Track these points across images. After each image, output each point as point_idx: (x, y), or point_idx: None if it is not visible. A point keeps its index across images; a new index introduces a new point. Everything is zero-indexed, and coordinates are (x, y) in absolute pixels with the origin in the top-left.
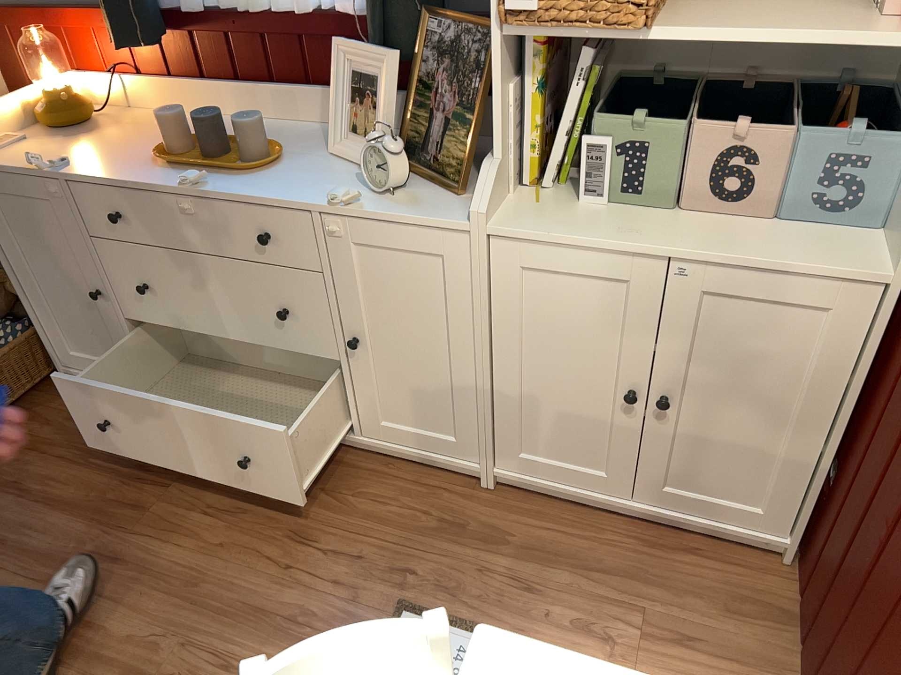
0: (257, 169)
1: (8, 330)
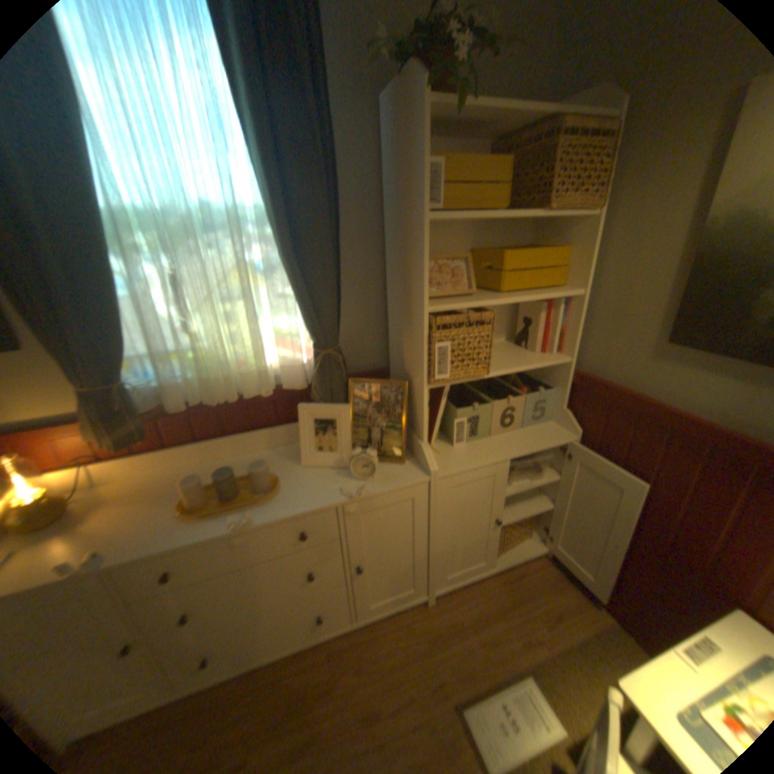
0: (271, 495)
1: None
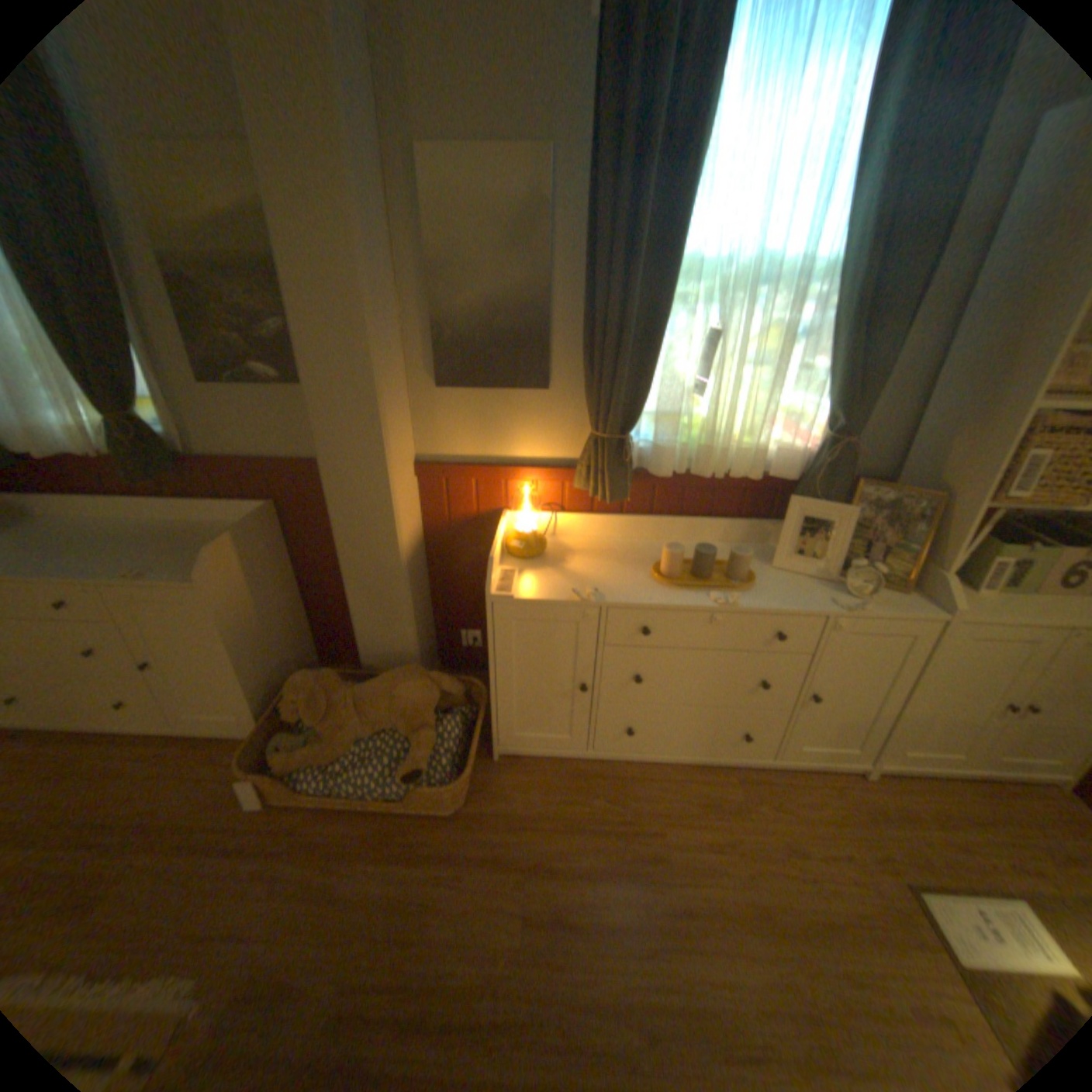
0: (752, 583)
1: (444, 725)
